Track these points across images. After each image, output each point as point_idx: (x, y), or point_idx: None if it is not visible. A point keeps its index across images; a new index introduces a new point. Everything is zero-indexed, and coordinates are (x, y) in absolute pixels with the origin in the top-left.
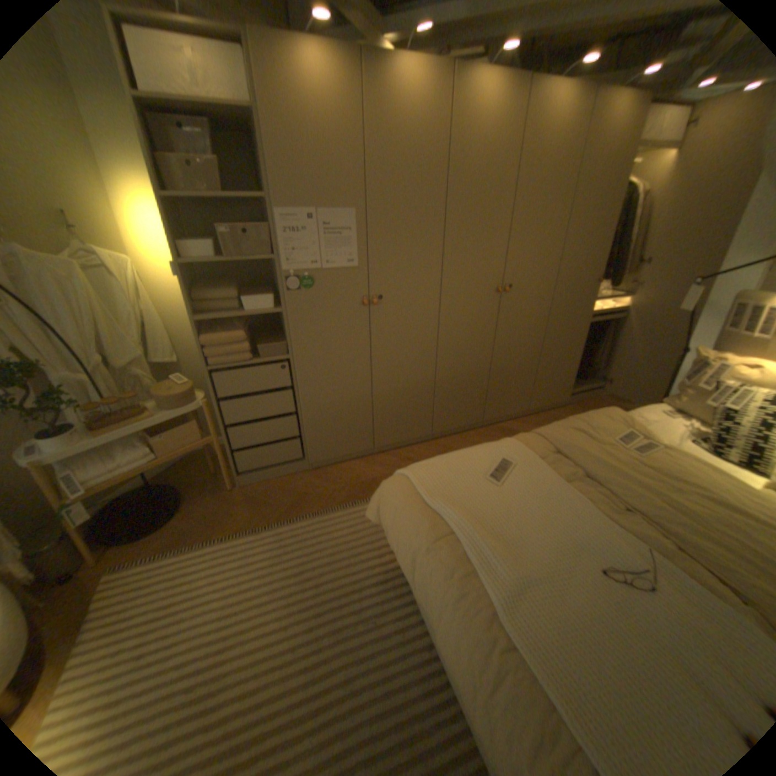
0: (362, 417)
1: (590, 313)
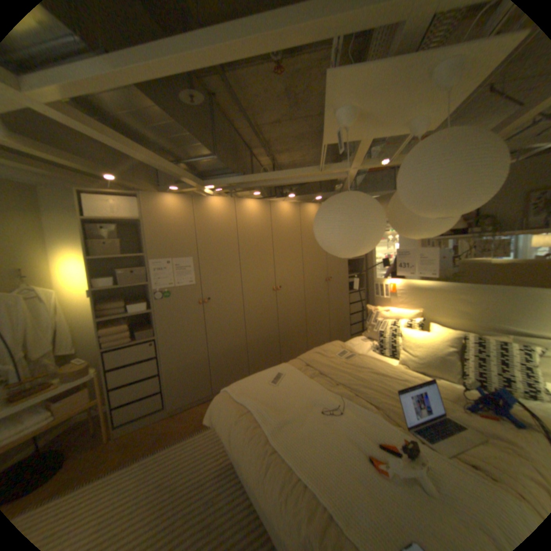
0: (203, 372)
1: (327, 296)
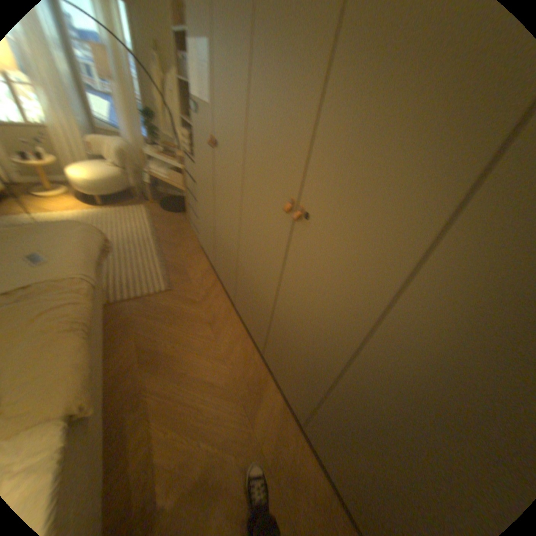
0: (210, 238)
1: None
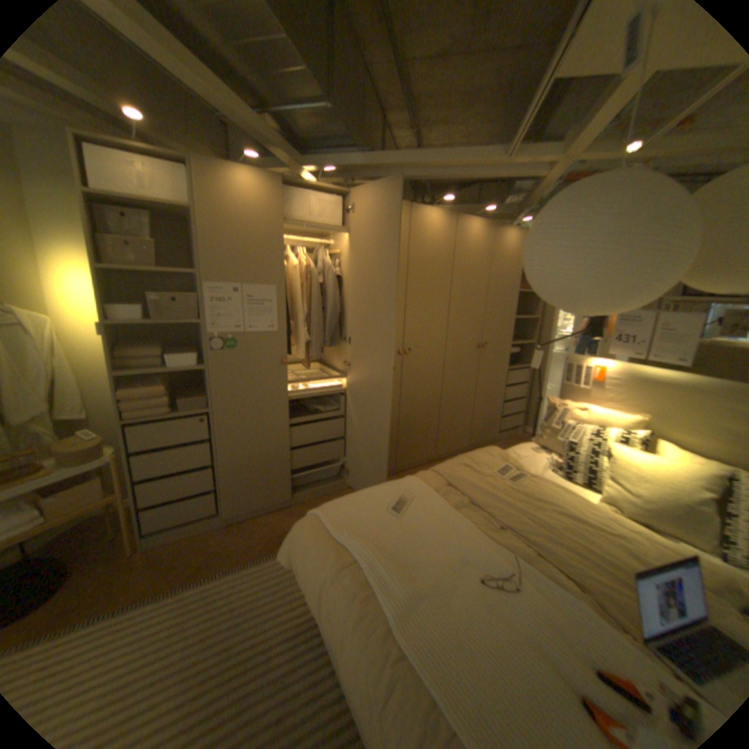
0: (279, 467)
1: (475, 372)
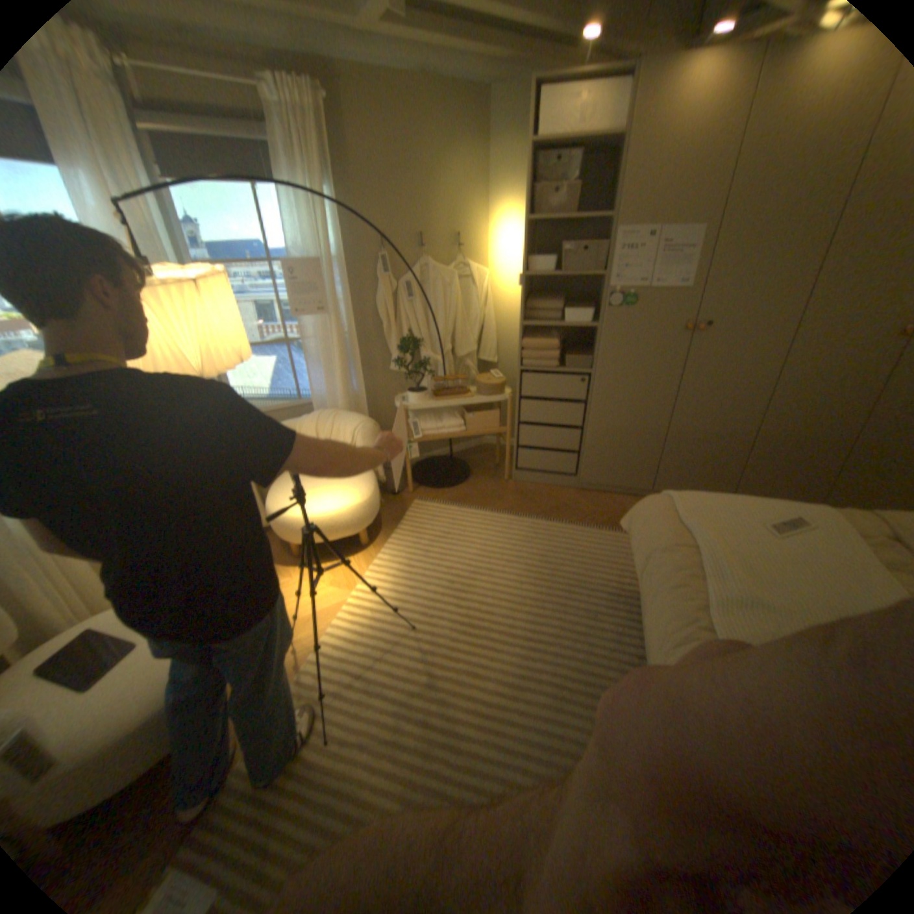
0: (650, 451)
1: None
